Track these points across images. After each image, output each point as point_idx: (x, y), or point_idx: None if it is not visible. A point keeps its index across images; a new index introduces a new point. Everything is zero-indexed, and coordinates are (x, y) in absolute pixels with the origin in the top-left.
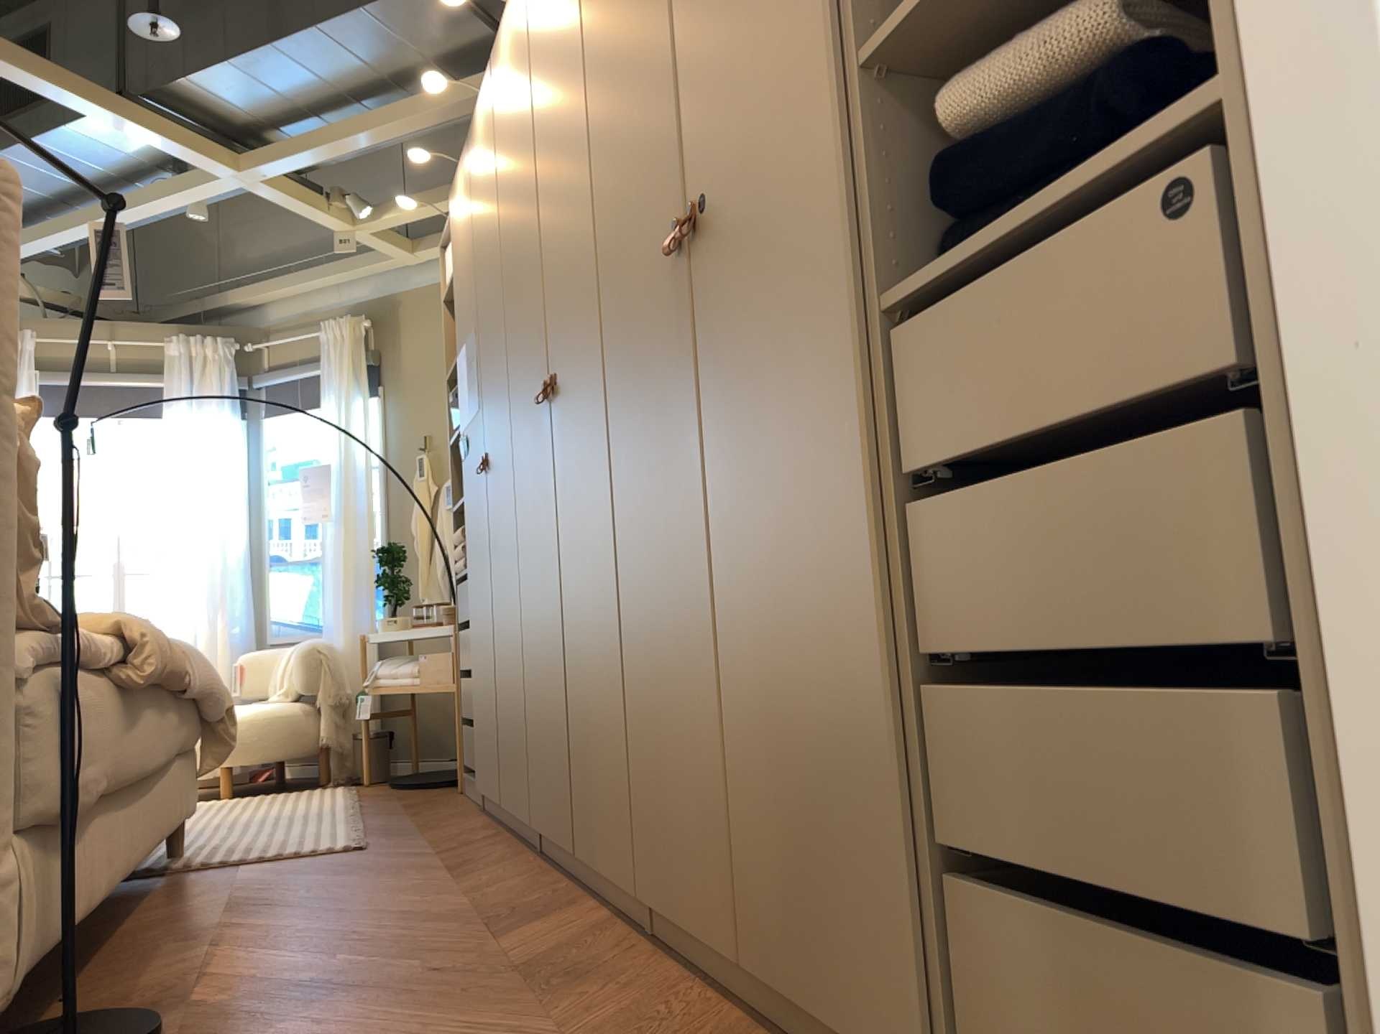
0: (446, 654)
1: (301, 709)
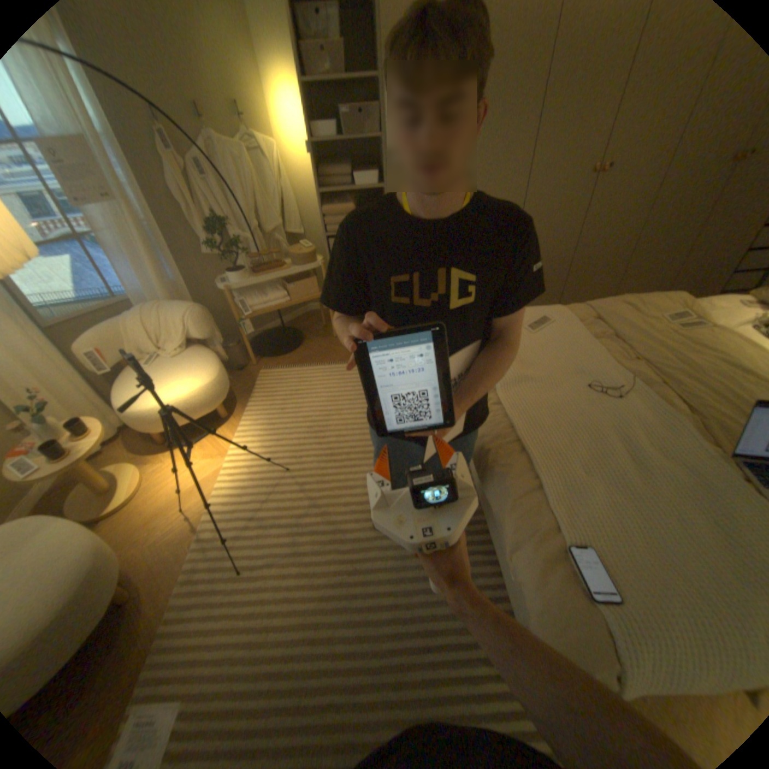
0: (305, 283)
1: (213, 353)
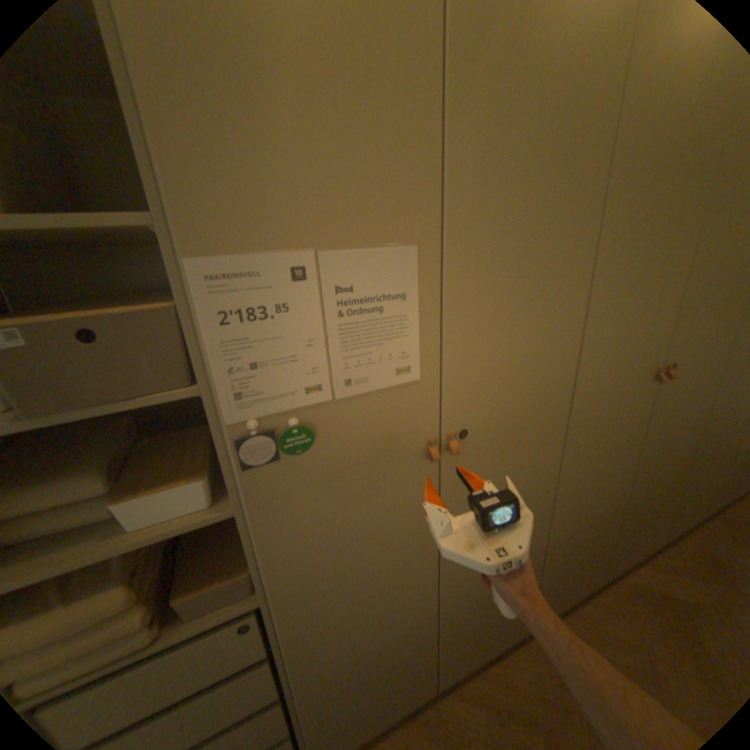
0: None
1: None
